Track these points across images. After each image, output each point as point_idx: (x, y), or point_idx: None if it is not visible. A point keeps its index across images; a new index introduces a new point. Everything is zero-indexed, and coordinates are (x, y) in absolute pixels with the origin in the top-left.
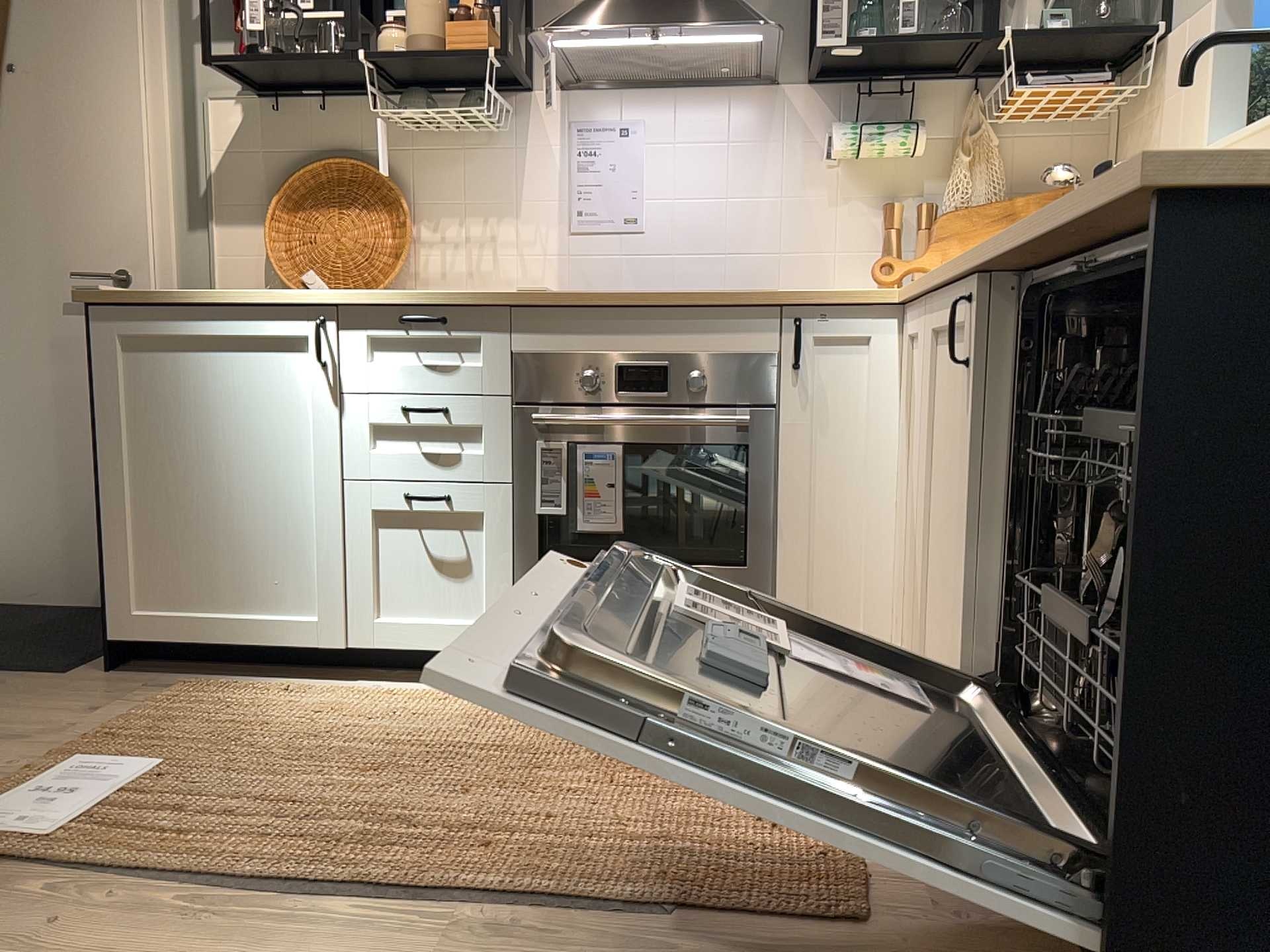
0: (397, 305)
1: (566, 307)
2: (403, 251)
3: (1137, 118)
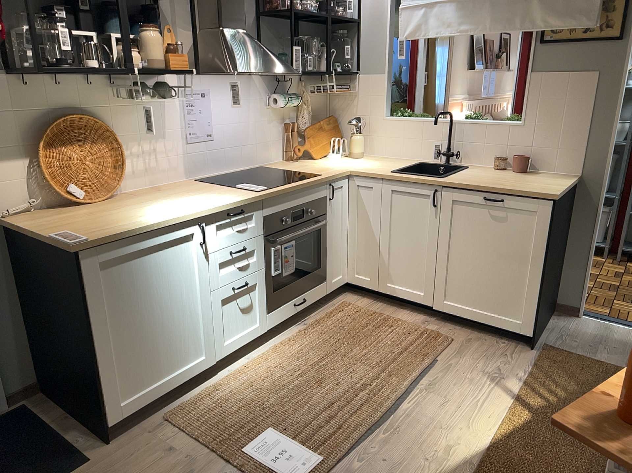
0: (227, 208)
1: (278, 194)
2: (123, 165)
3: (345, 94)
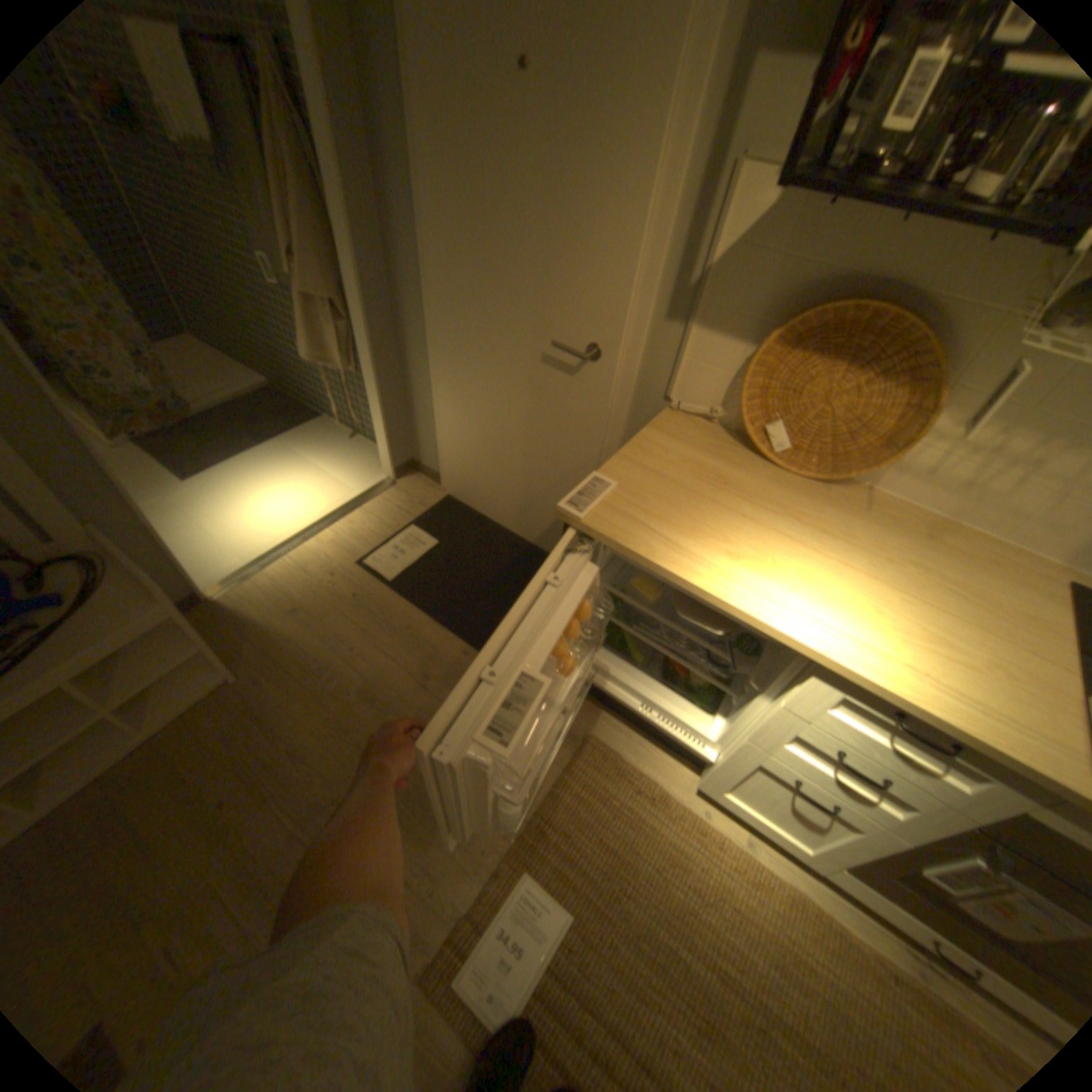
0: (910, 708)
1: None
2: (907, 445)
3: None
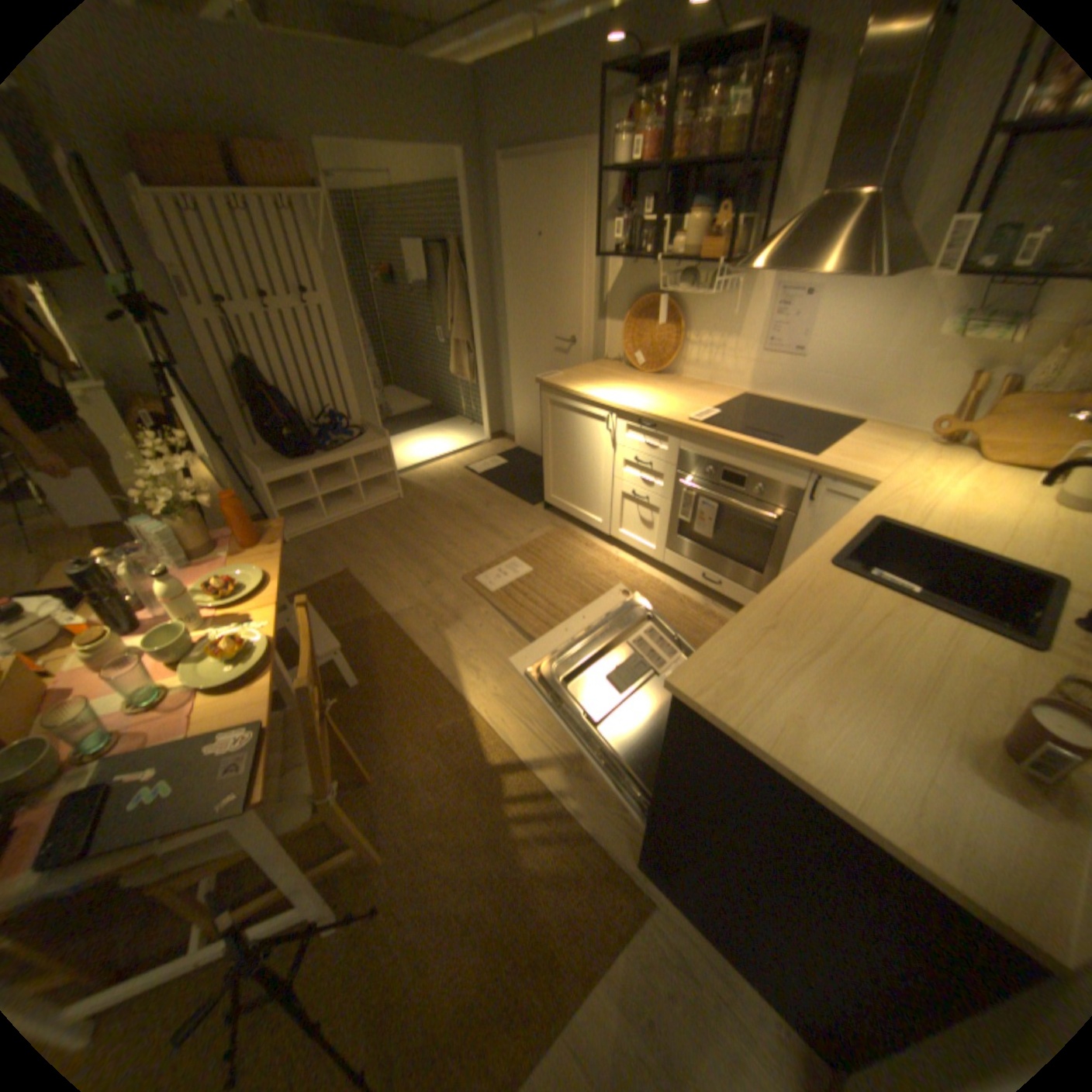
0: (637, 414)
1: (704, 436)
2: (677, 349)
3: None
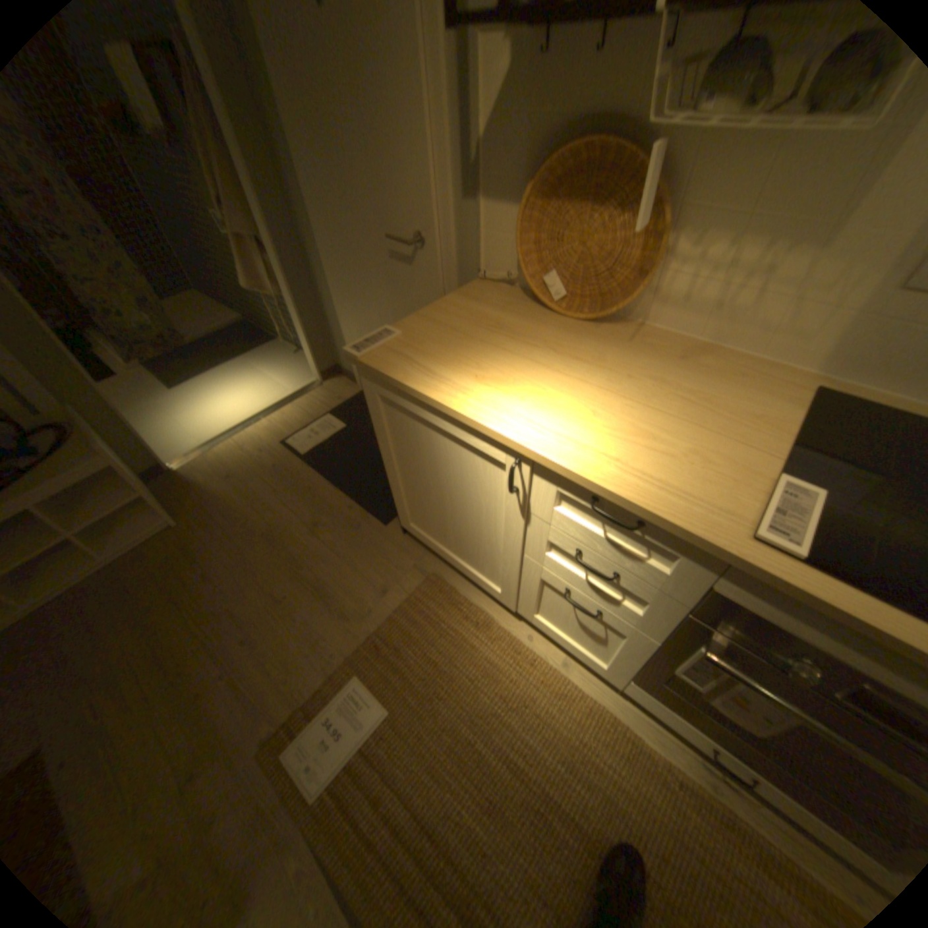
0: (594, 487)
1: (827, 609)
2: (651, 270)
3: None
